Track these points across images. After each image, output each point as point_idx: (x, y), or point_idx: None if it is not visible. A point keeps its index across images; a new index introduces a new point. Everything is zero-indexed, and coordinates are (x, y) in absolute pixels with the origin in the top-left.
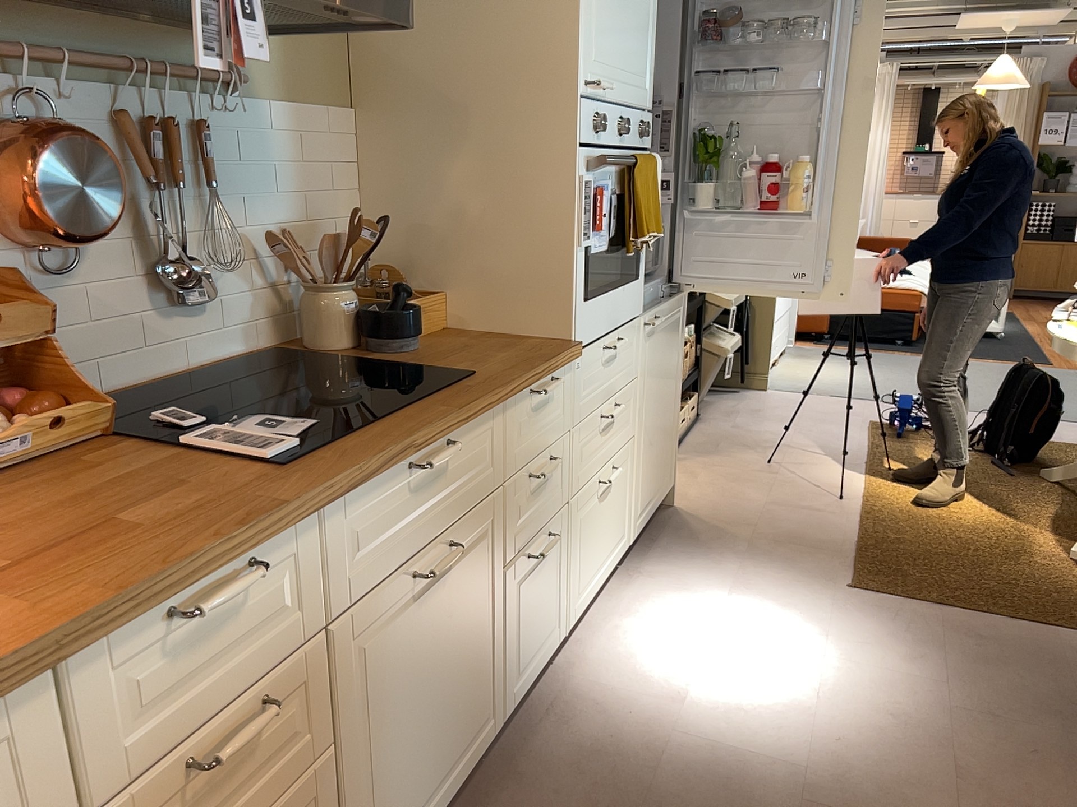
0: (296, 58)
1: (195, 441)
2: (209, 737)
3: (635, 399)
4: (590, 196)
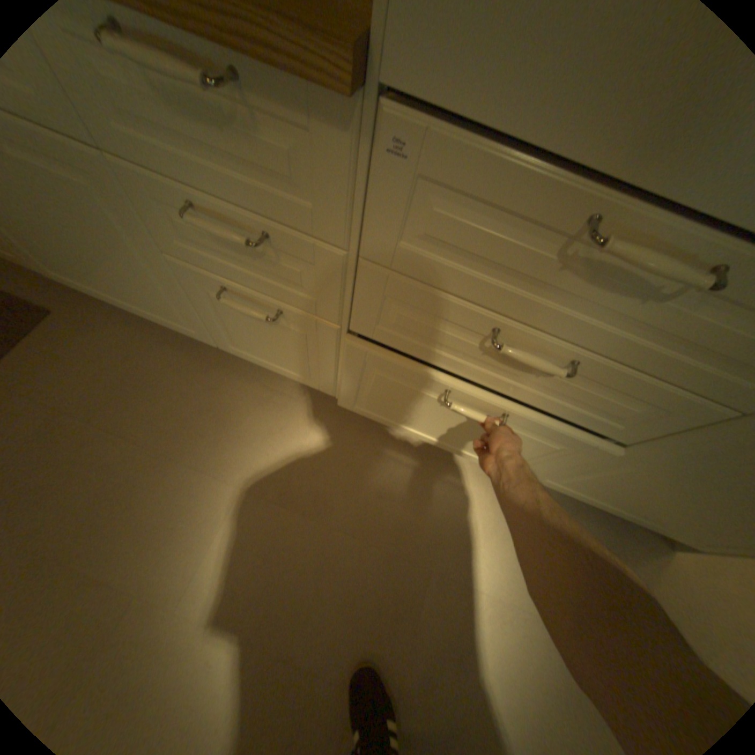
0: None
1: None
2: None
3: (678, 421)
4: None
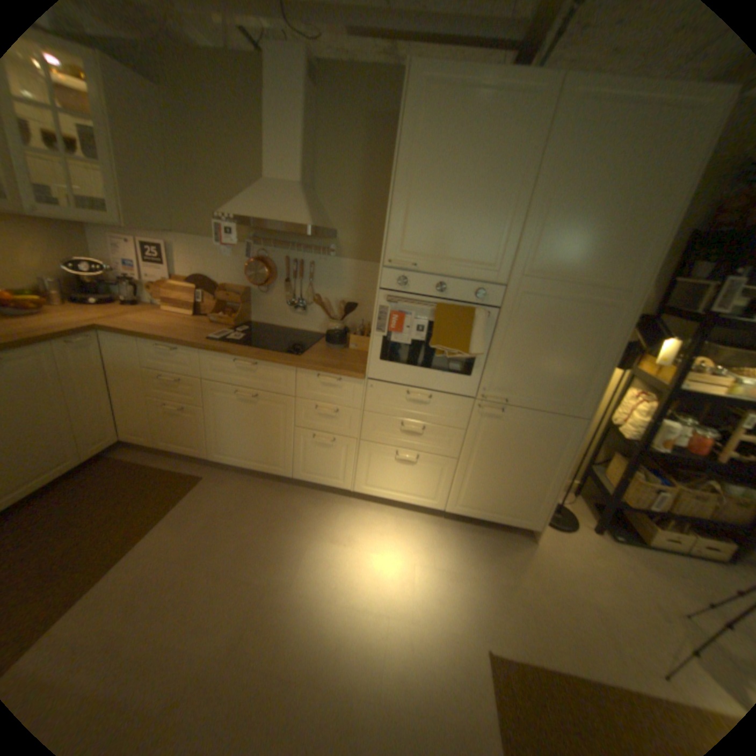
0: (362, 244)
1: (221, 331)
2: (166, 376)
3: (457, 439)
4: (385, 313)
